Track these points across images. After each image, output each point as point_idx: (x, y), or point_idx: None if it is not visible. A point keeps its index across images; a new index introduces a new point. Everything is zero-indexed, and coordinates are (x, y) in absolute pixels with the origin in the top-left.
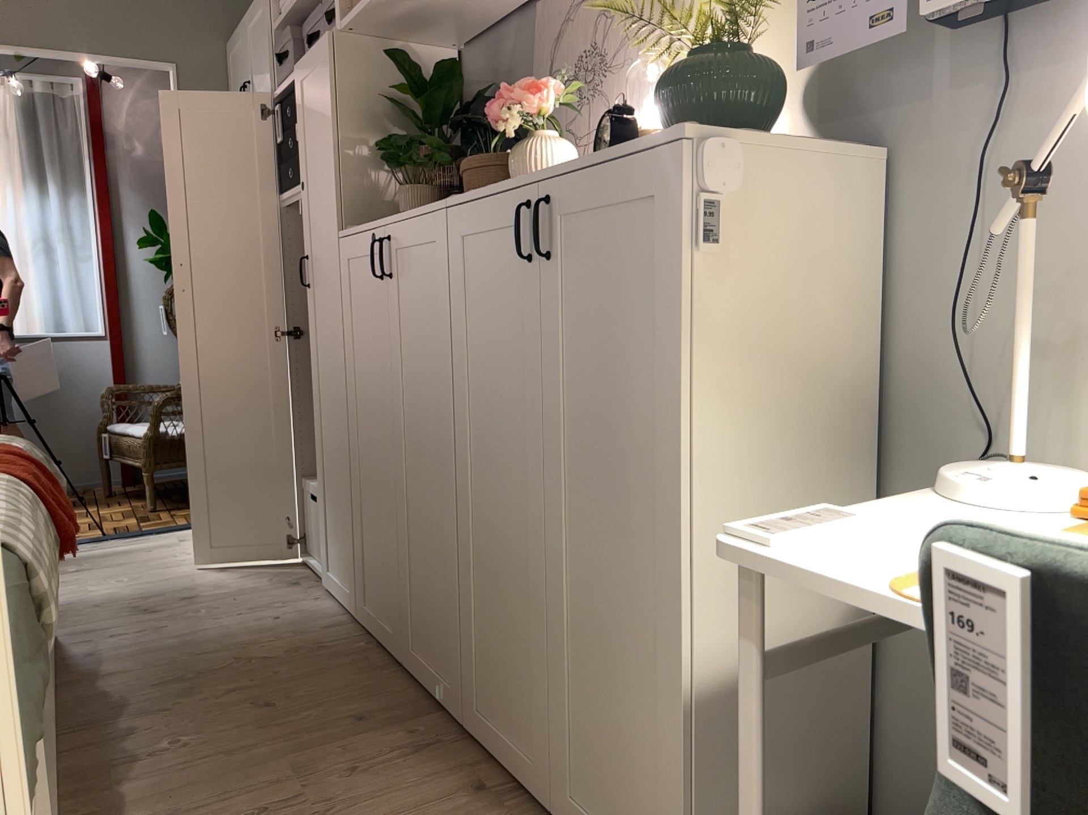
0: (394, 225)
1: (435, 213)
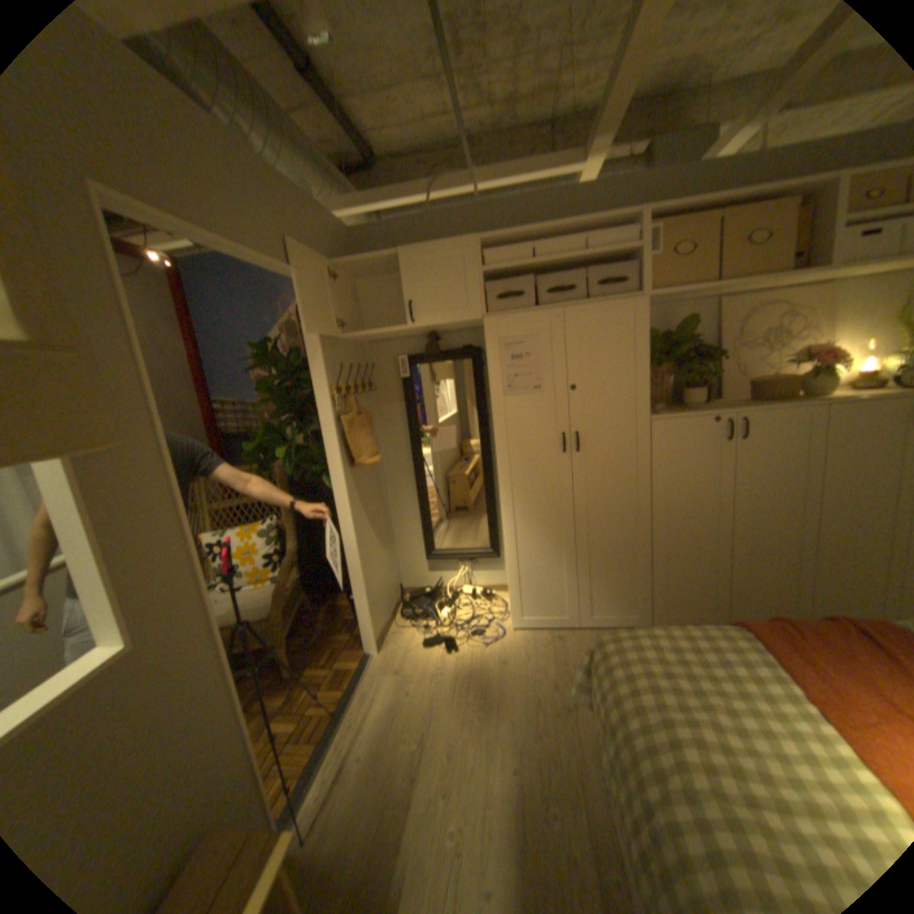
0: (756, 413)
1: (816, 408)
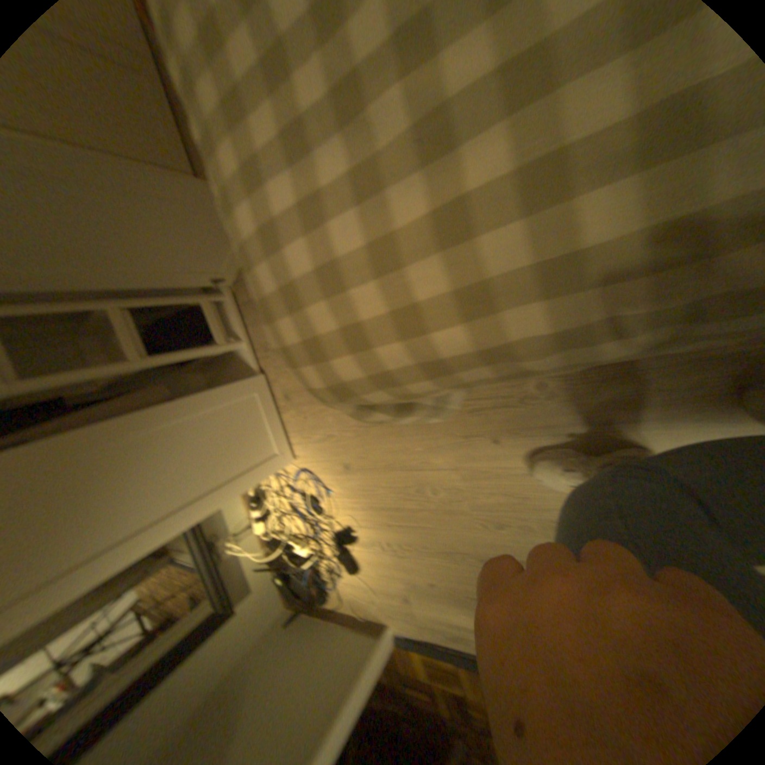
0: None
1: None
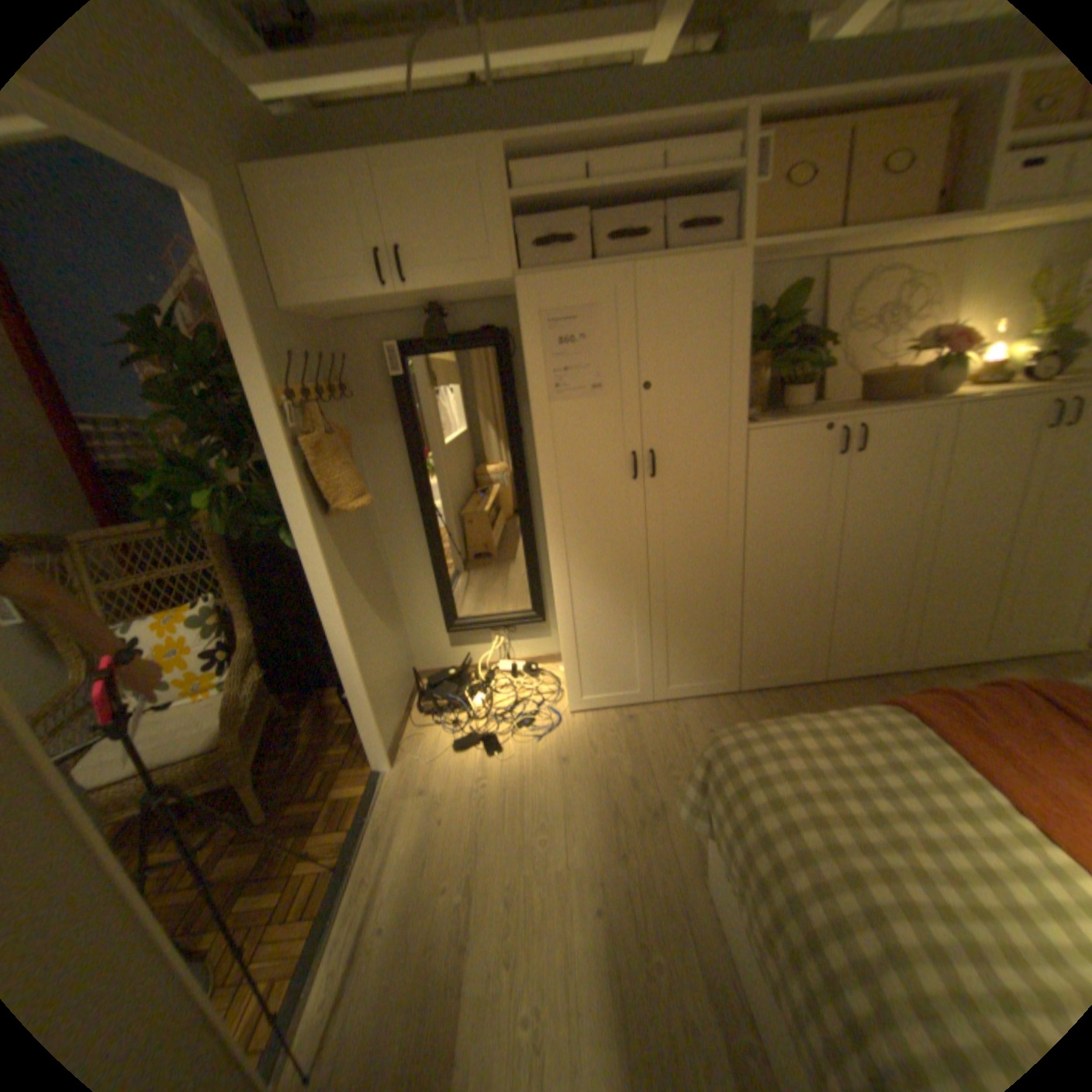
0: (877, 417)
1: (946, 408)
